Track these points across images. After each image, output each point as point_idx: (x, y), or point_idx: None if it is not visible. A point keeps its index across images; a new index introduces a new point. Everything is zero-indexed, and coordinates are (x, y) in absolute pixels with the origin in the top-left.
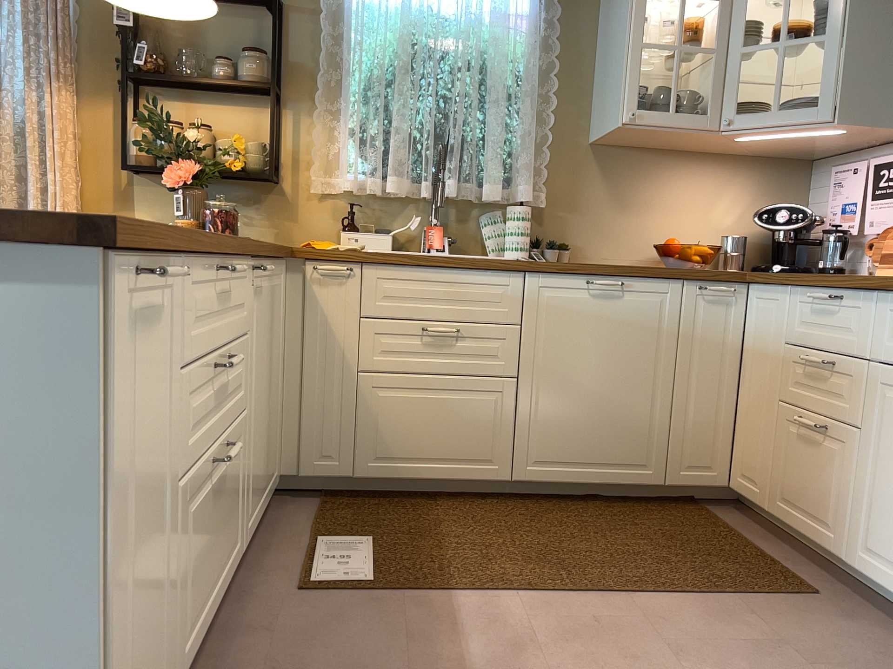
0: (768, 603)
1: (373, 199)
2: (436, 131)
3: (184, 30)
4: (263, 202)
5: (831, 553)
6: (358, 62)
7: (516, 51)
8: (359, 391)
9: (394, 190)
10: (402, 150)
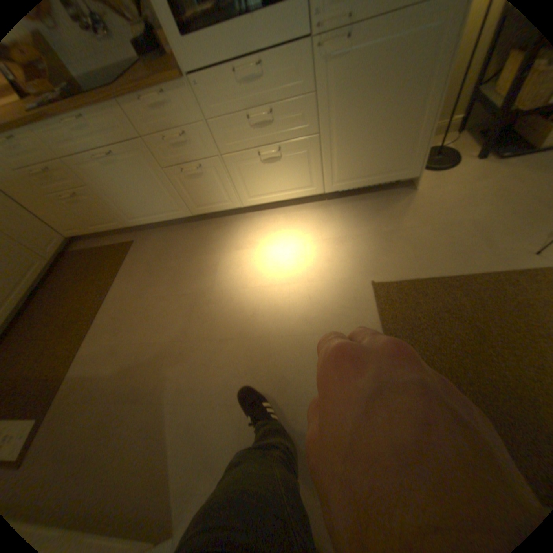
0: (128, 258)
1: None
2: None
3: None
4: None
5: (120, 228)
6: None
7: None
8: None
9: None
10: None
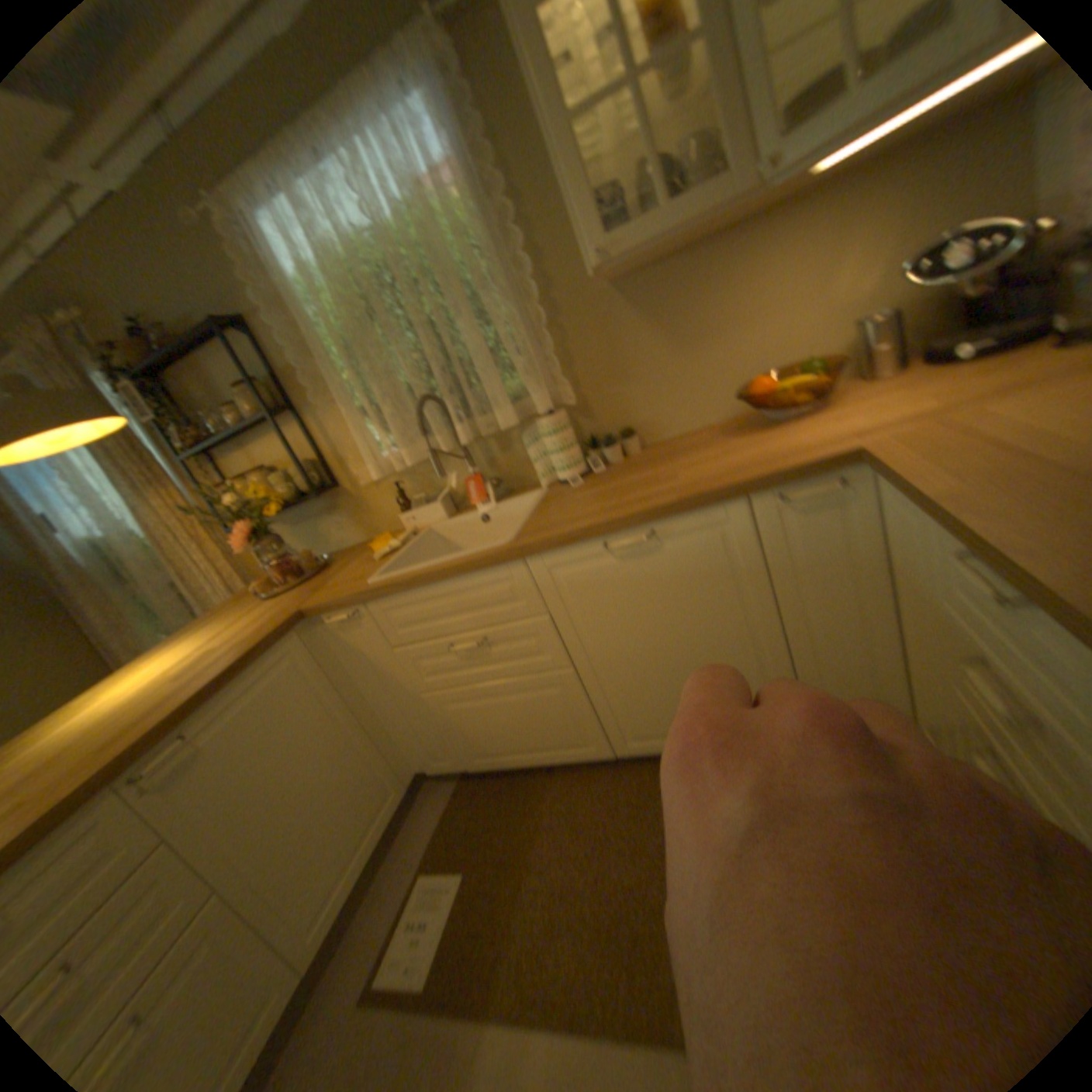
0: None
1: (416, 466)
2: (428, 370)
3: (196, 386)
4: (337, 506)
5: None
6: (315, 342)
7: (452, 221)
8: (431, 706)
9: (412, 463)
10: (399, 416)
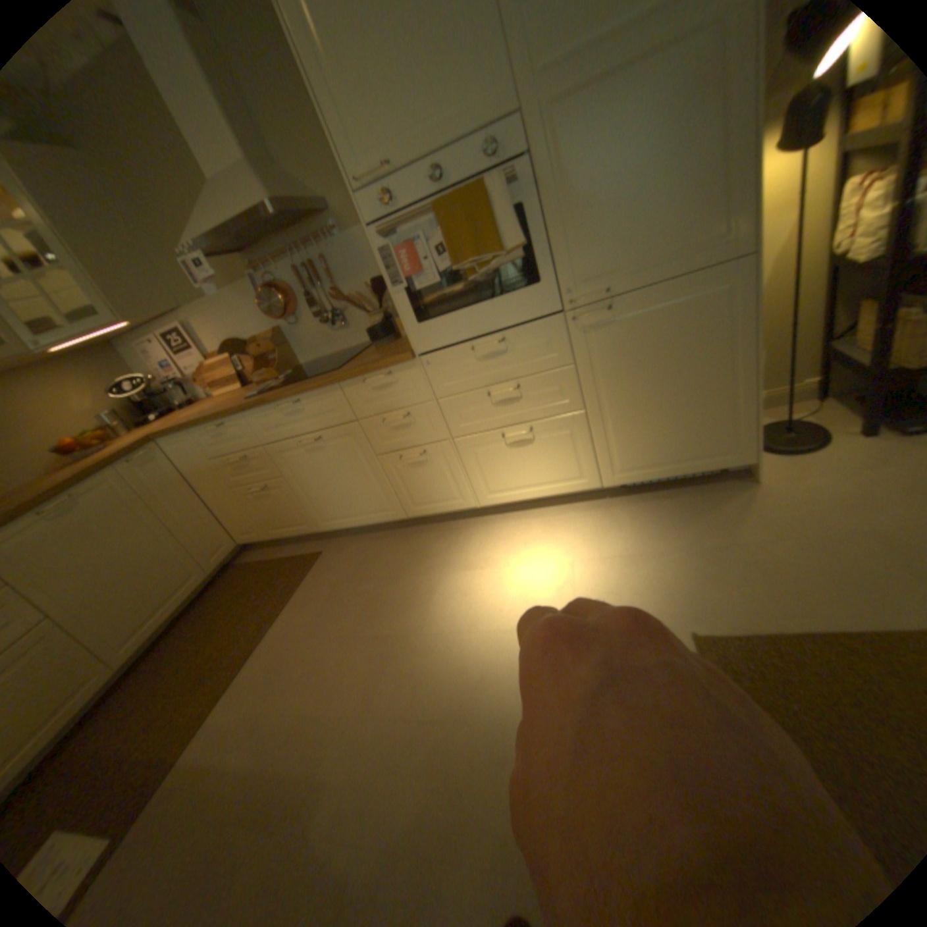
0: (311, 575)
1: None
2: None
3: None
4: None
5: (310, 533)
6: None
7: None
8: None
9: None
10: None
